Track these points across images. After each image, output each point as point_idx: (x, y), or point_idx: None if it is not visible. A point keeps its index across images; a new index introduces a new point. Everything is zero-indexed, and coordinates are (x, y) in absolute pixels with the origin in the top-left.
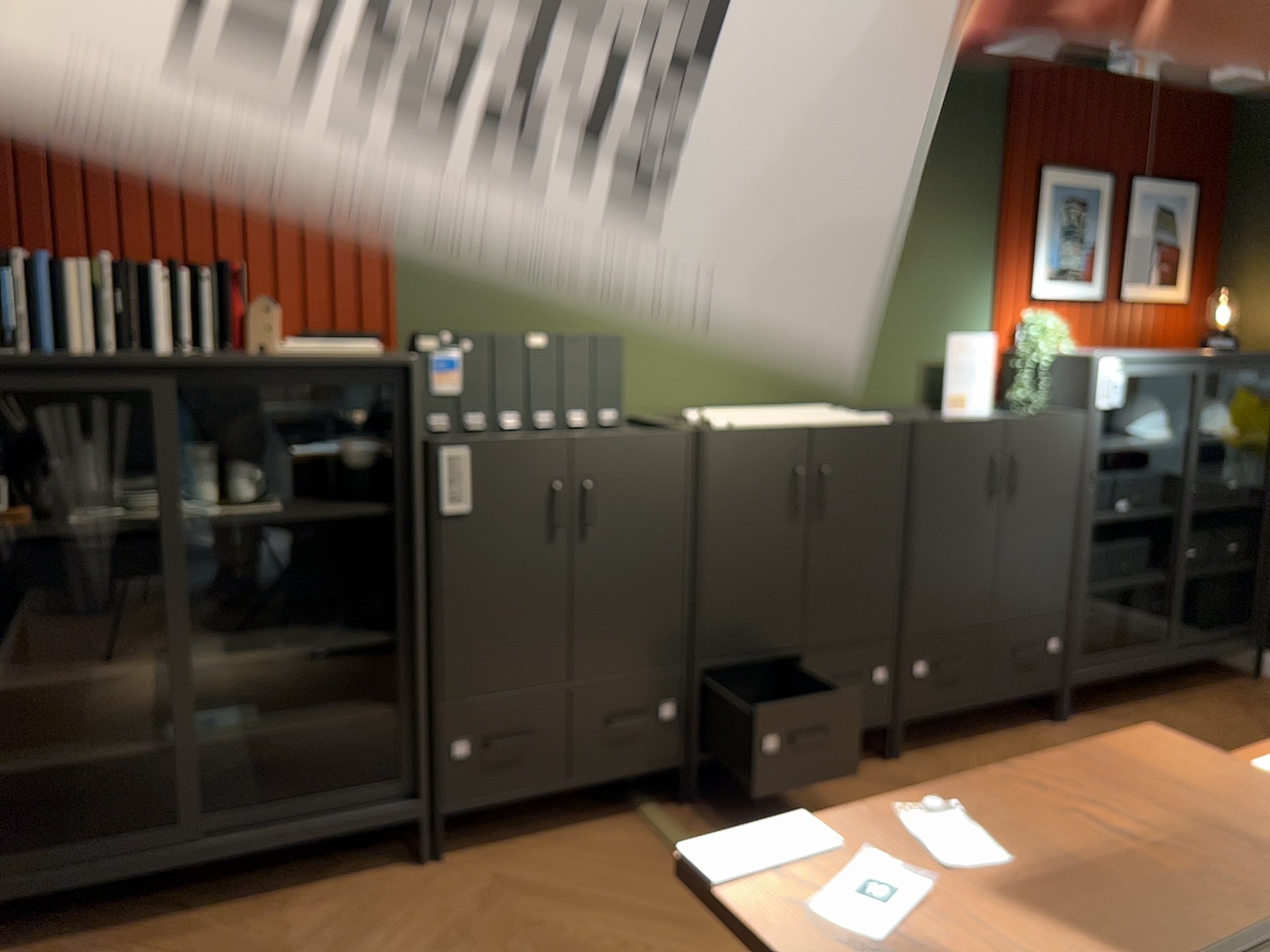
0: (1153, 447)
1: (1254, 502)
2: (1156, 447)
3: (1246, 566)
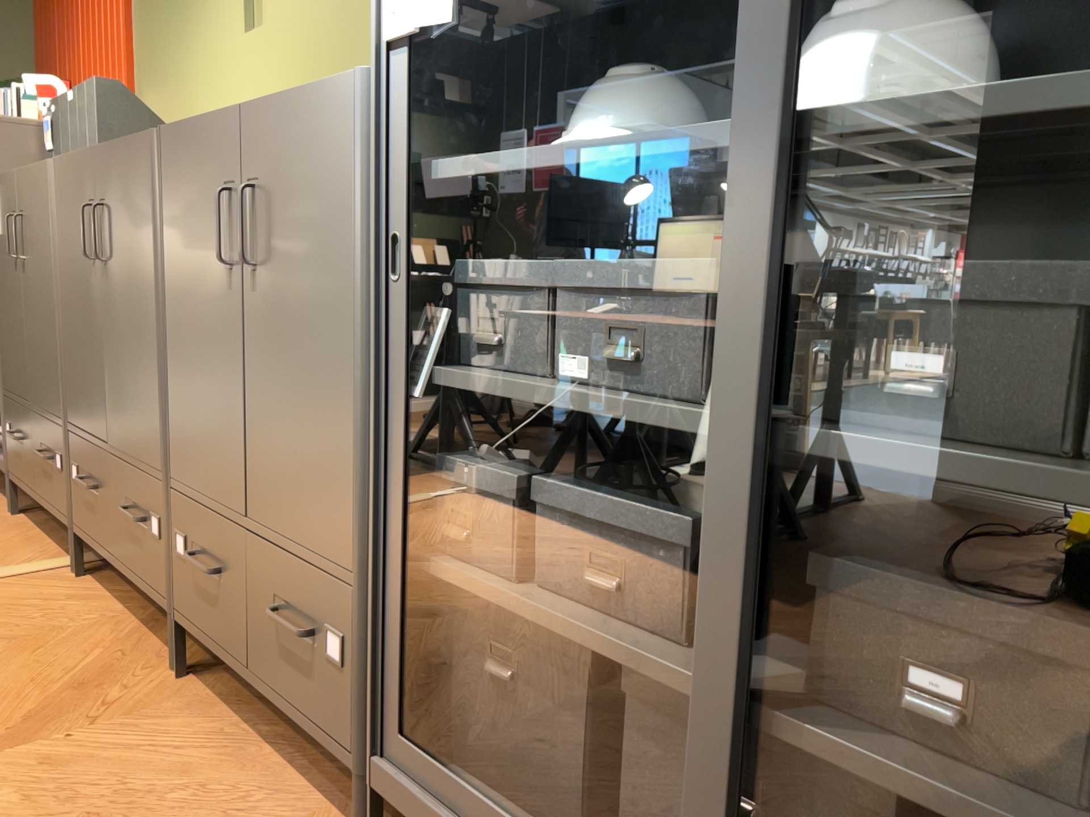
0: (624, 155)
1: None
2: (640, 156)
3: None
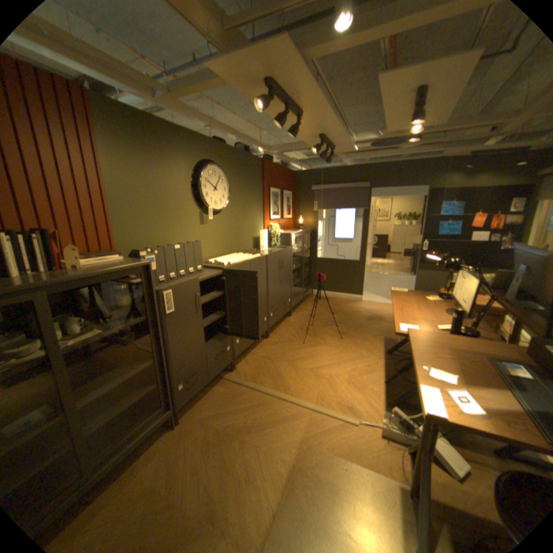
0: (297, 252)
1: (309, 260)
2: (298, 252)
3: (308, 273)
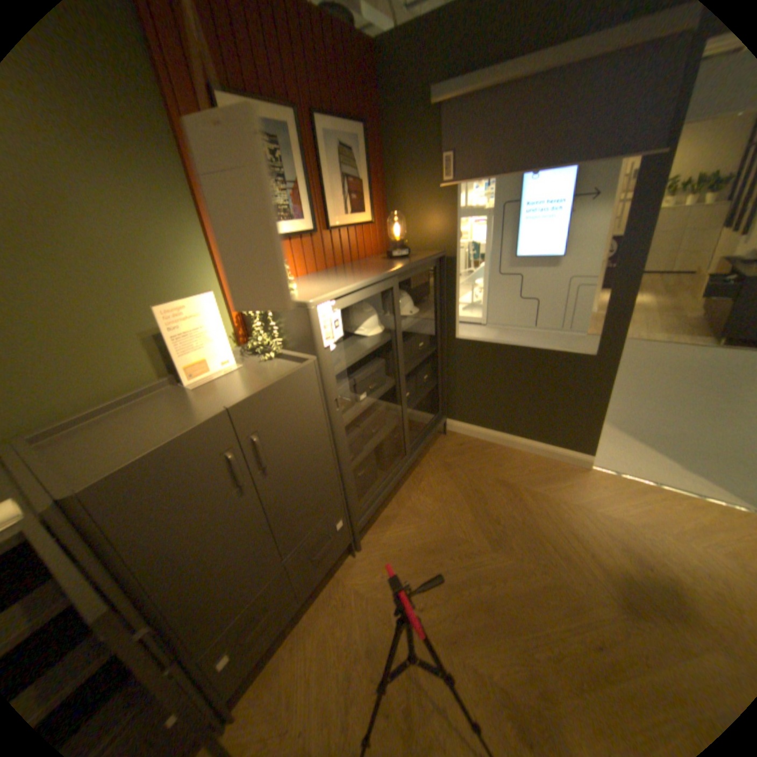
0: (372, 350)
1: (430, 349)
2: (374, 349)
3: (431, 385)
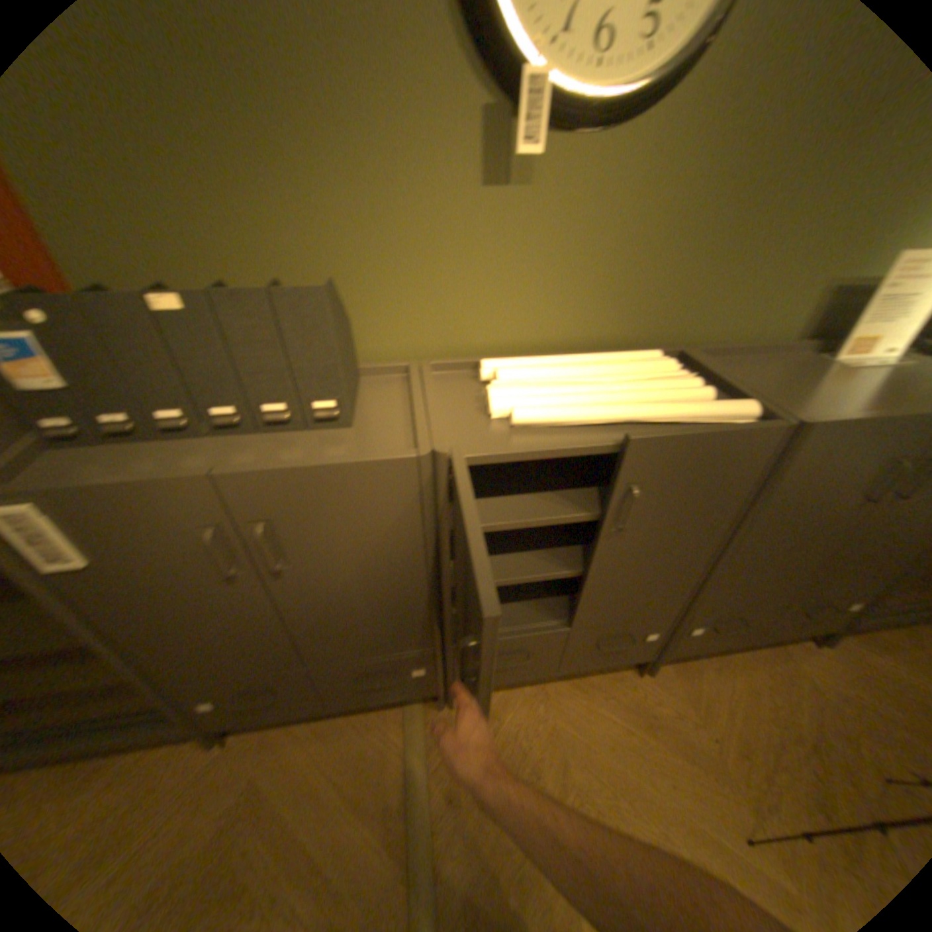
0: None
1: None
2: None
3: None
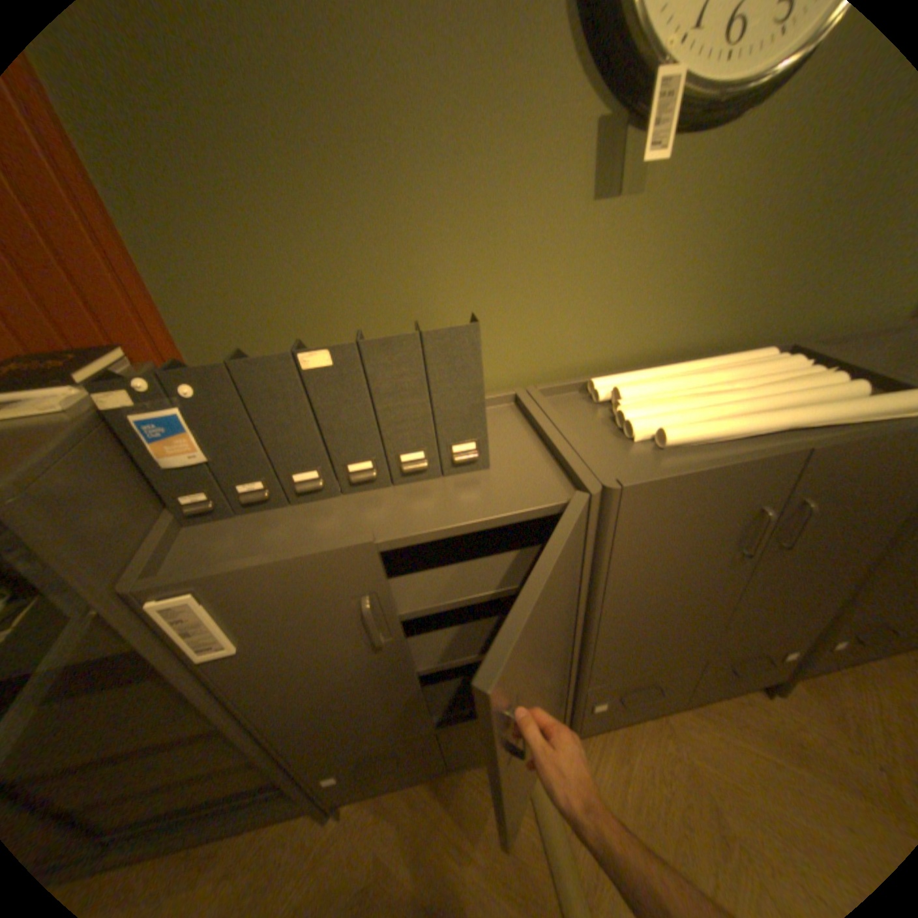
0: None
1: None
2: None
3: None
